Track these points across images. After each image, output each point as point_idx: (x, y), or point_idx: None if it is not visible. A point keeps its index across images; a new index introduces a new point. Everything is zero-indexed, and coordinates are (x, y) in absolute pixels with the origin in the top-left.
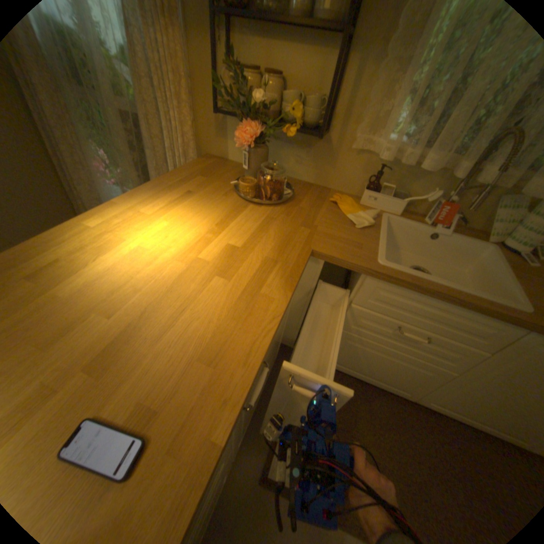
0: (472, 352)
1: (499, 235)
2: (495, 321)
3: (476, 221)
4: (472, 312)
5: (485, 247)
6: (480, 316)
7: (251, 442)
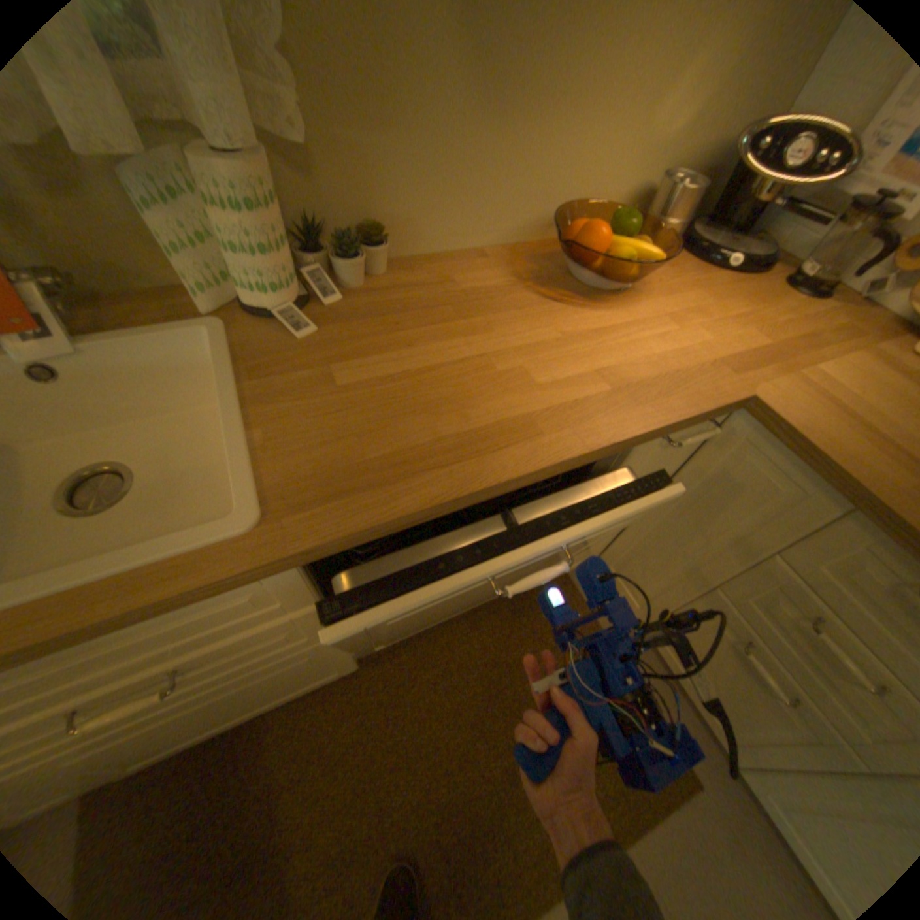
0: (281, 626)
1: (203, 288)
2: (197, 600)
3: (150, 266)
4: (104, 634)
5: (191, 338)
6: (148, 617)
7: None
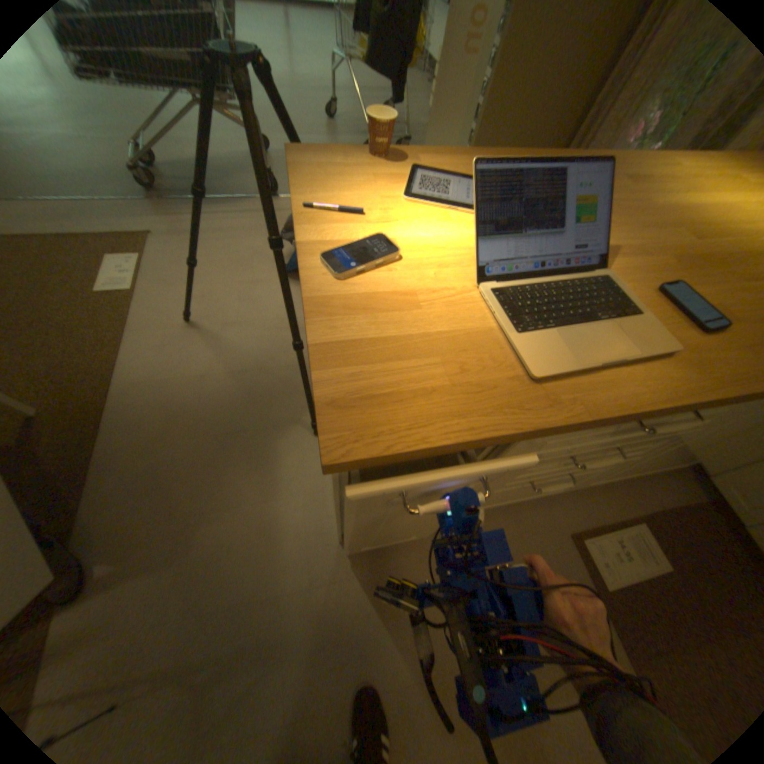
0: None
1: None
2: None
3: None
4: None
5: None
6: None
7: (587, 503)
